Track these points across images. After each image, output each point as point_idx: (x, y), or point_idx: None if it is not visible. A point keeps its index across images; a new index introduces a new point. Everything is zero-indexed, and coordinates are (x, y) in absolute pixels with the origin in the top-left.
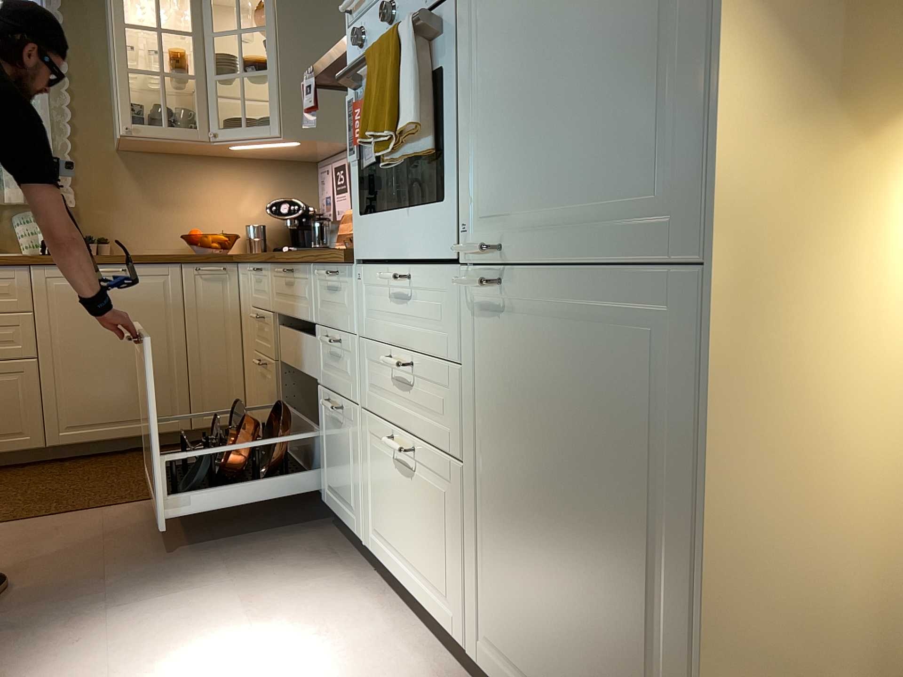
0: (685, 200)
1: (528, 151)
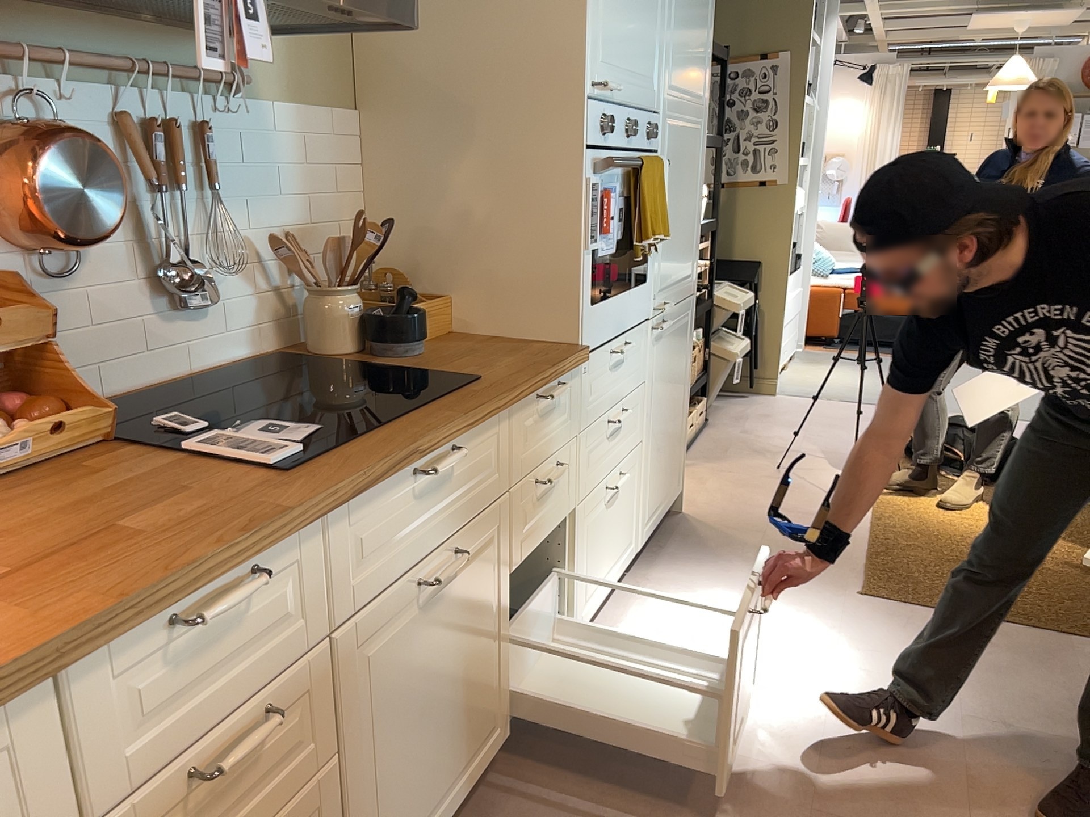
0: (692, 274)
1: (672, 254)
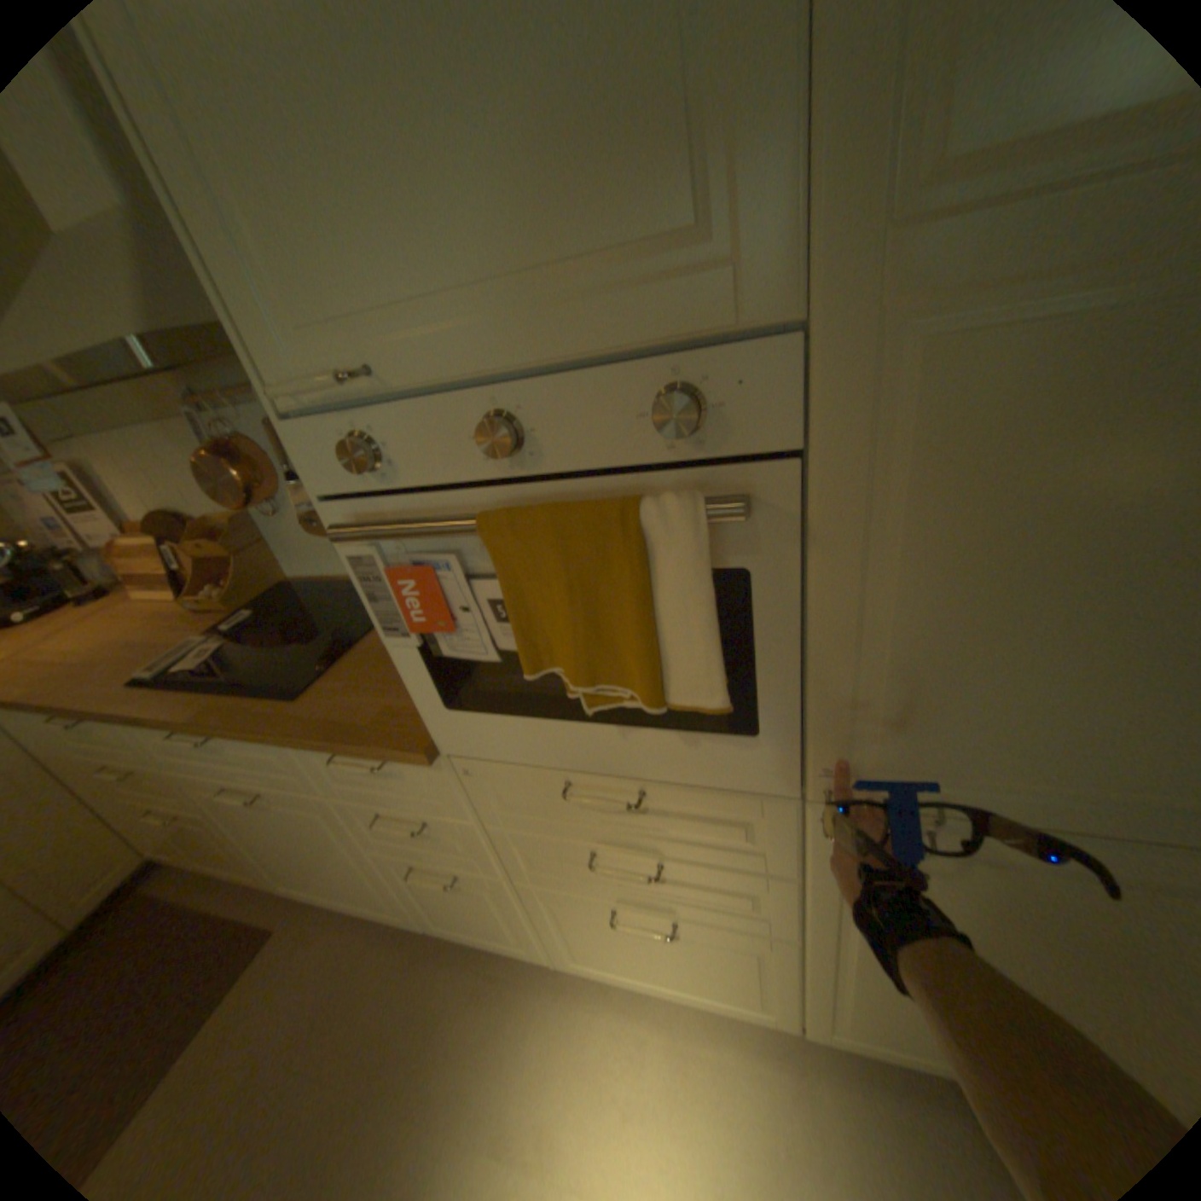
0: None
1: (1020, 721)
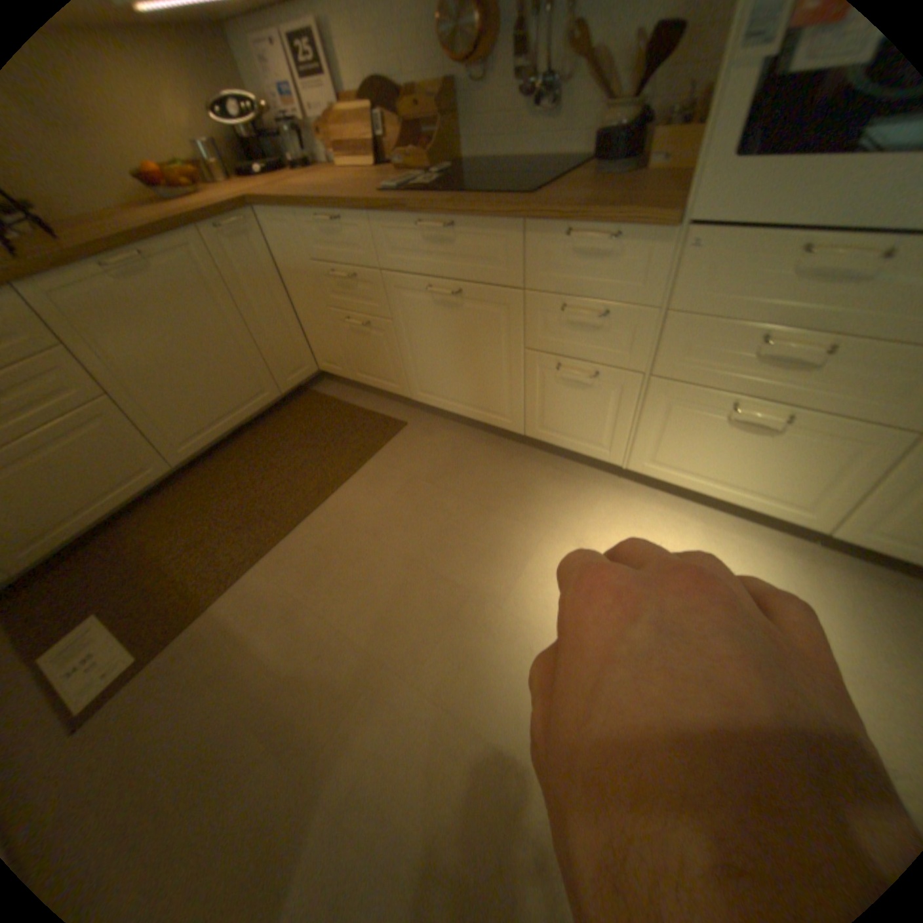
0: None
1: None
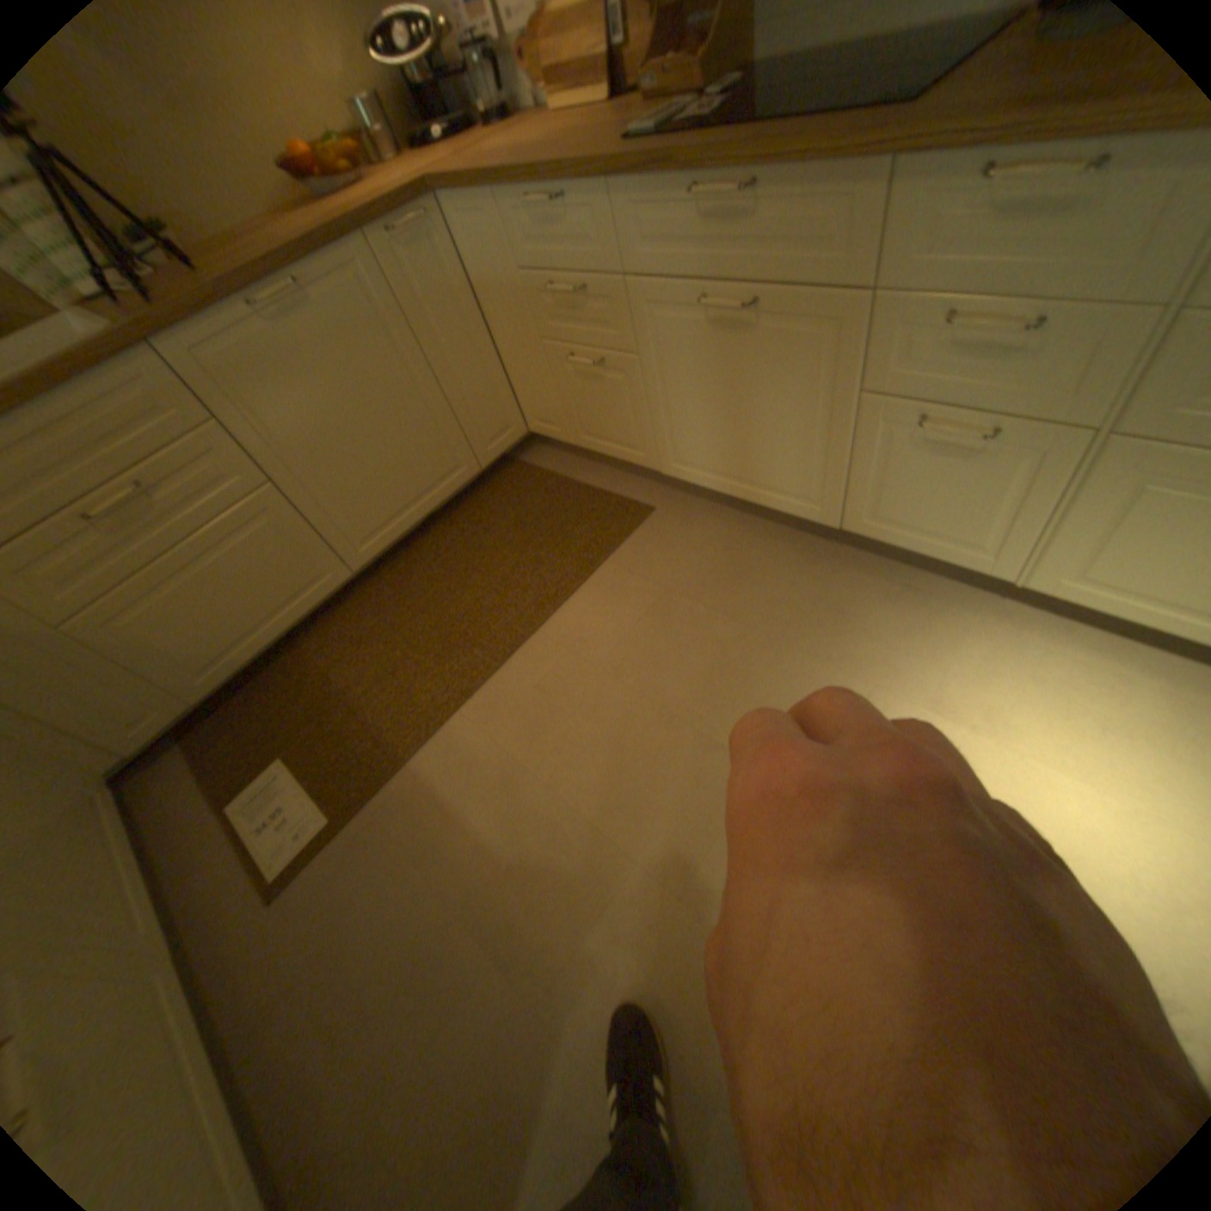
0: None
1: None
